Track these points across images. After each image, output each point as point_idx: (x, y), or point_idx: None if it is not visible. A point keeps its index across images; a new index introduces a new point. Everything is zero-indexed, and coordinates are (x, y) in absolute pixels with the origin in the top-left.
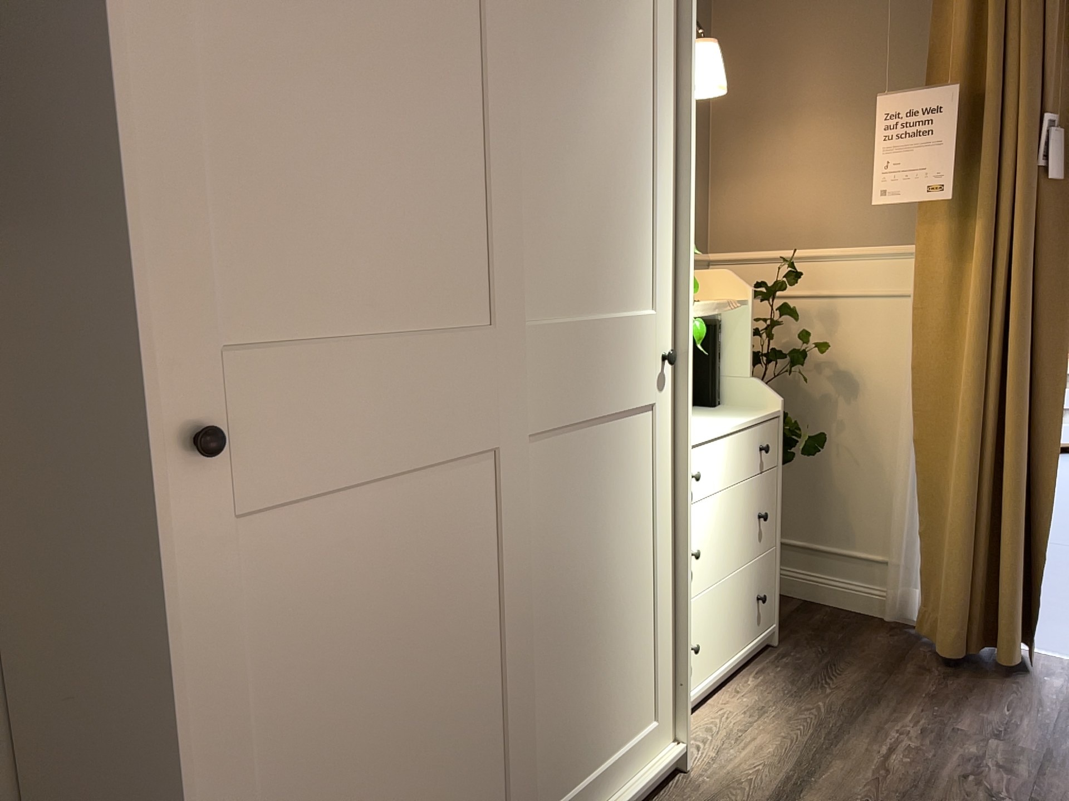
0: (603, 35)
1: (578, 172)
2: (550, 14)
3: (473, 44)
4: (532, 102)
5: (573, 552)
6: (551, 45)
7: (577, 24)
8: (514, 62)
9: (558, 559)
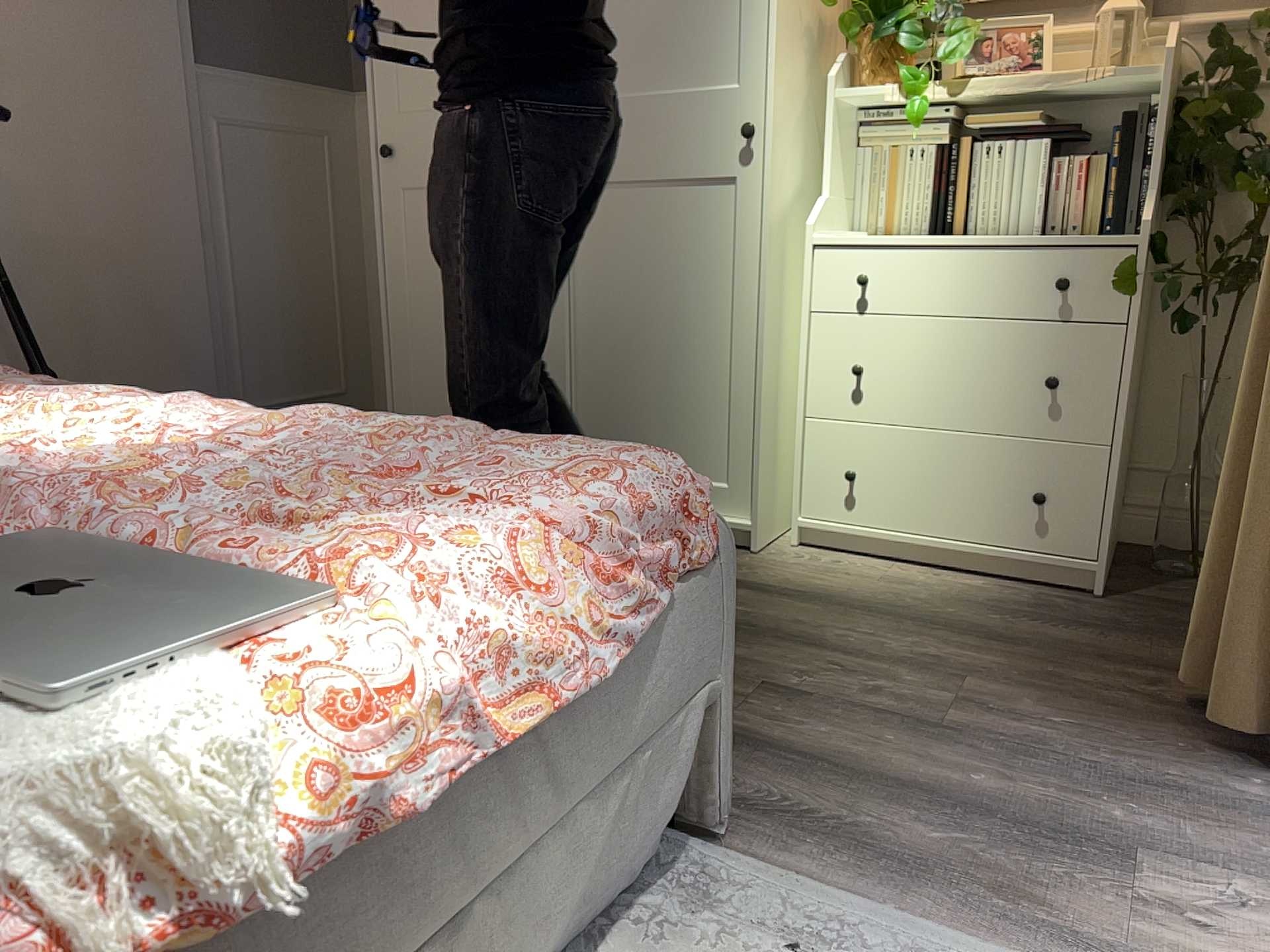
0: None
1: None
2: None
3: None
4: None
5: (624, 285)
6: None
7: None
8: None
9: (607, 284)
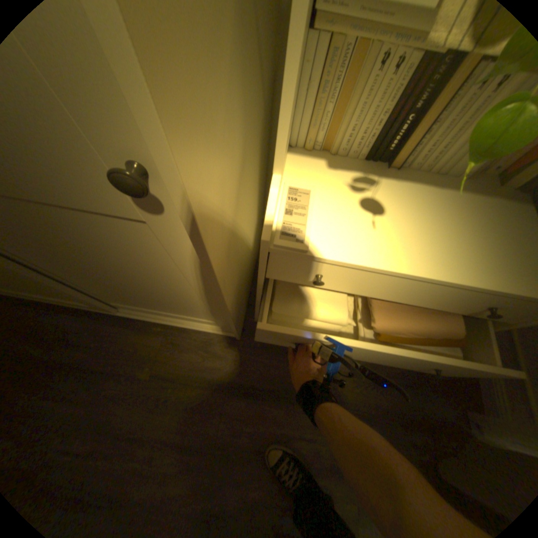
0: None
1: None
2: None
3: None
4: None
5: (60, 259)
6: None
7: None
8: None
9: (39, 255)
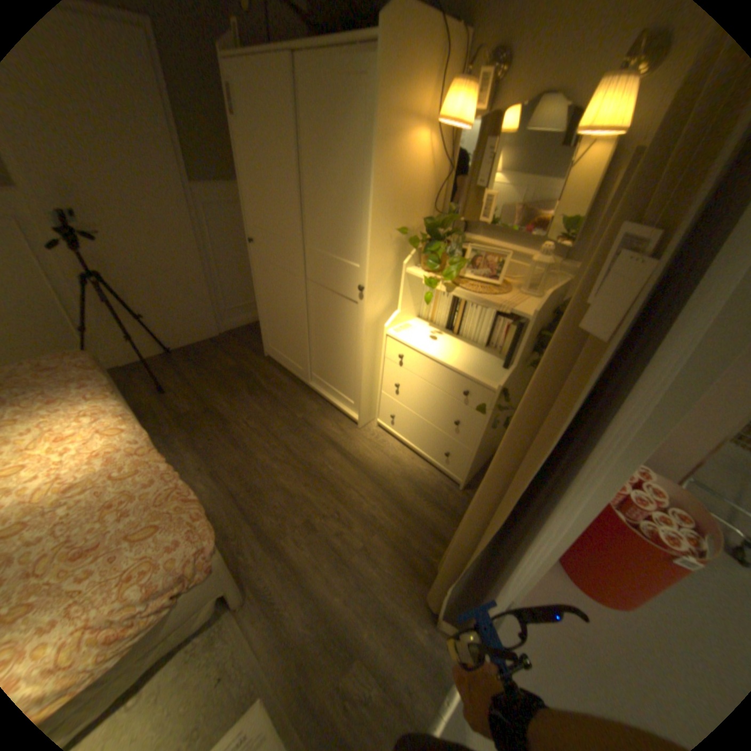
0: (336, 142)
1: (326, 202)
2: (314, 139)
3: (285, 160)
4: (309, 175)
5: (324, 324)
6: (315, 152)
7: (325, 140)
8: (301, 162)
9: (320, 321)
